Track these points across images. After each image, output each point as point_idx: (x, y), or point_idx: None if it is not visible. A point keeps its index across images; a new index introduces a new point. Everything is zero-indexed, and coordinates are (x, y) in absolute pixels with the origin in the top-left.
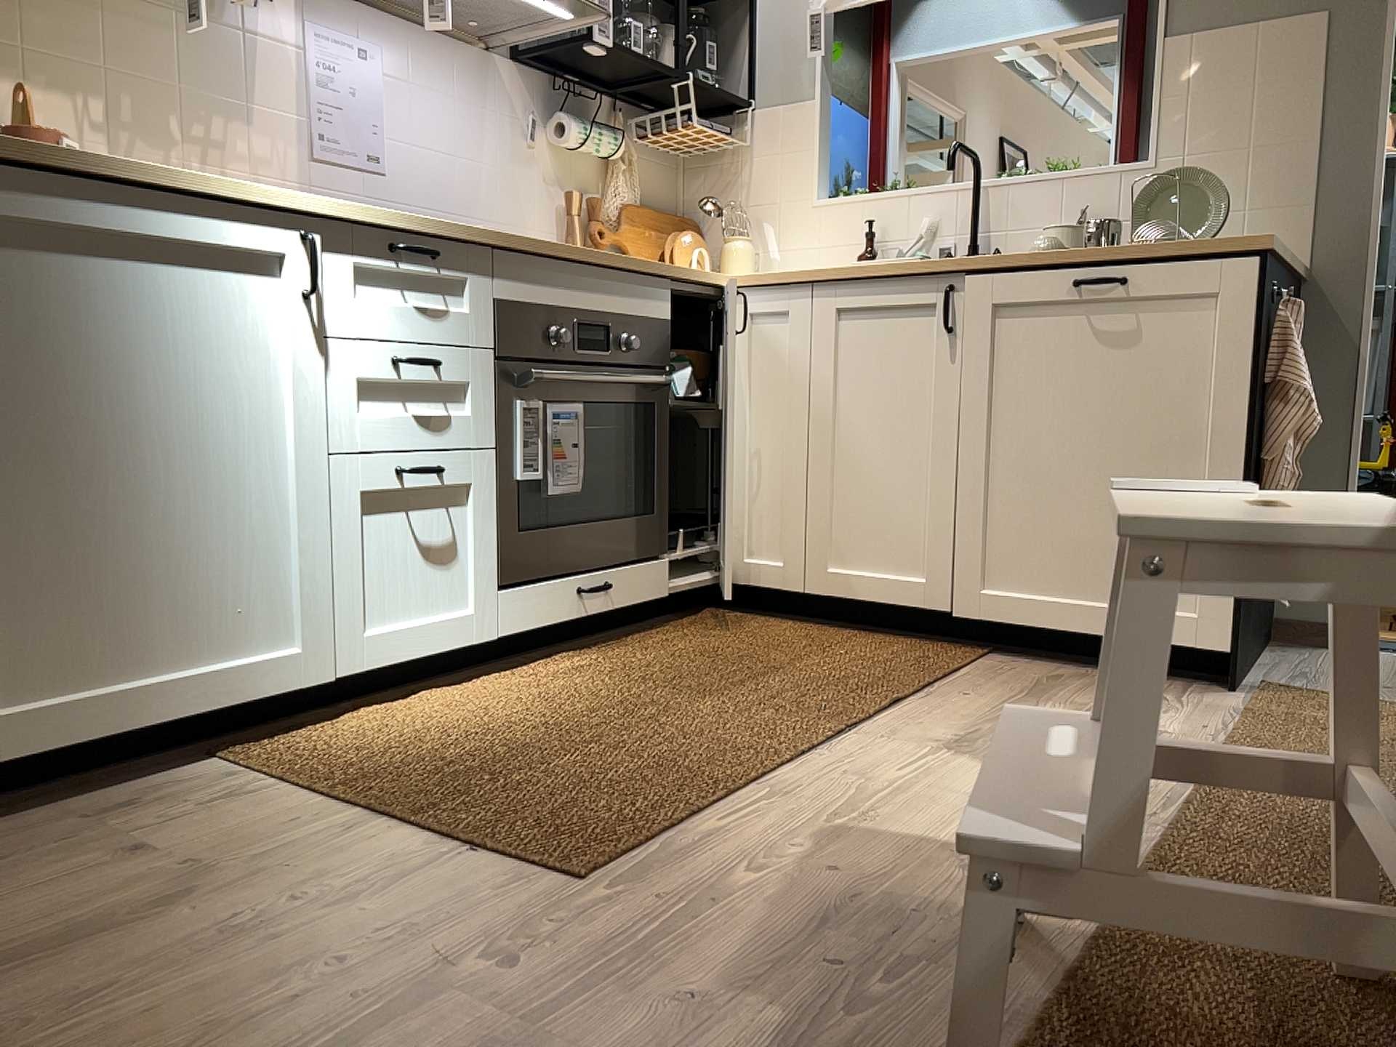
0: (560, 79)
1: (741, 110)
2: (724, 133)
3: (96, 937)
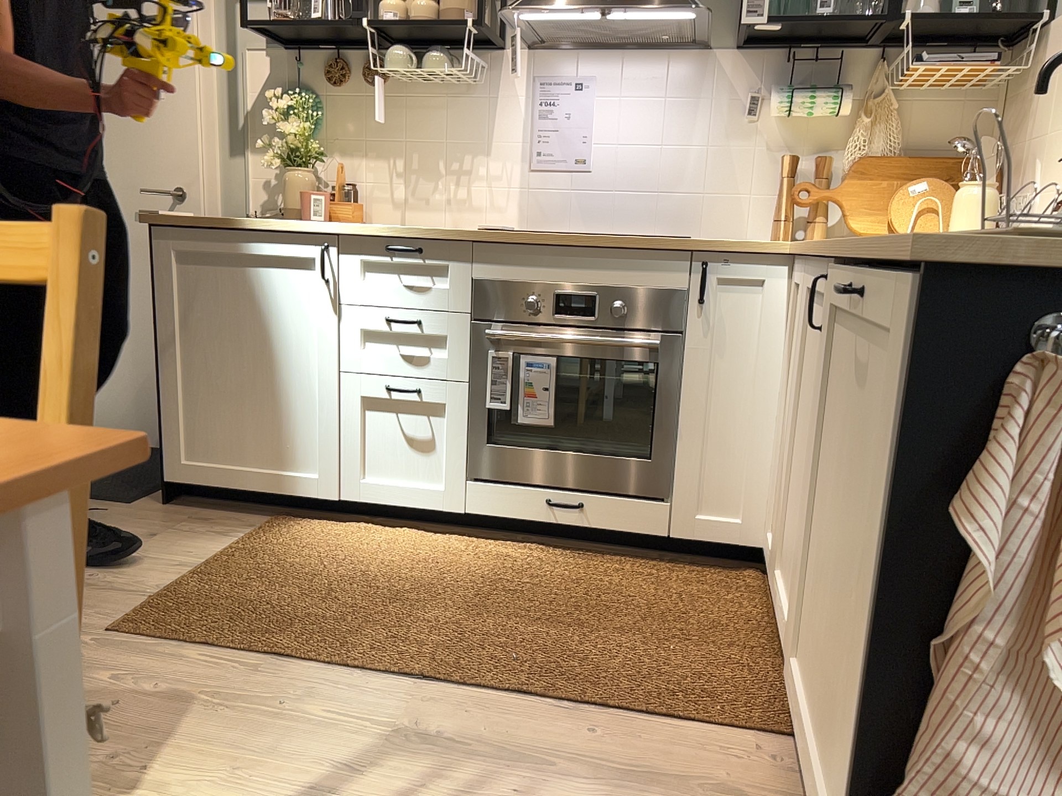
0: (796, 48)
1: (1042, 23)
2: (981, 62)
3: None
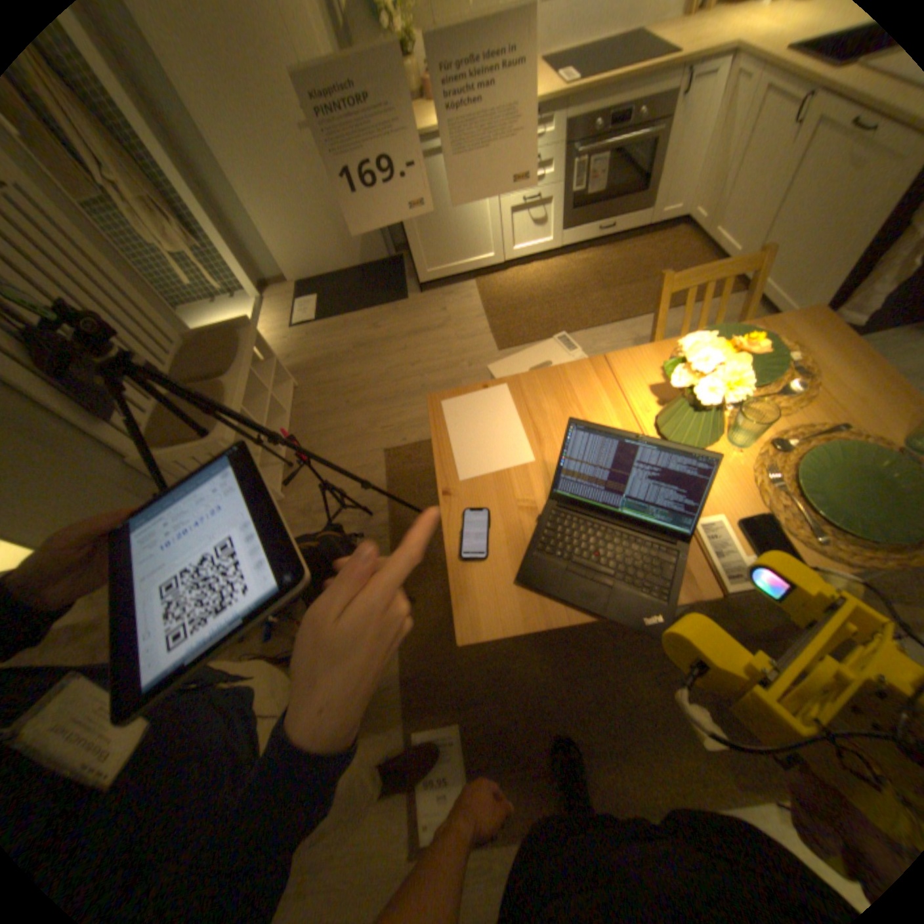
0: None
1: None
2: None
3: (428, 332)
